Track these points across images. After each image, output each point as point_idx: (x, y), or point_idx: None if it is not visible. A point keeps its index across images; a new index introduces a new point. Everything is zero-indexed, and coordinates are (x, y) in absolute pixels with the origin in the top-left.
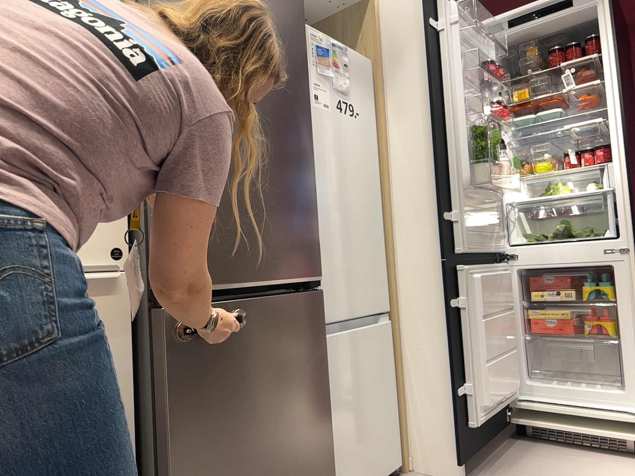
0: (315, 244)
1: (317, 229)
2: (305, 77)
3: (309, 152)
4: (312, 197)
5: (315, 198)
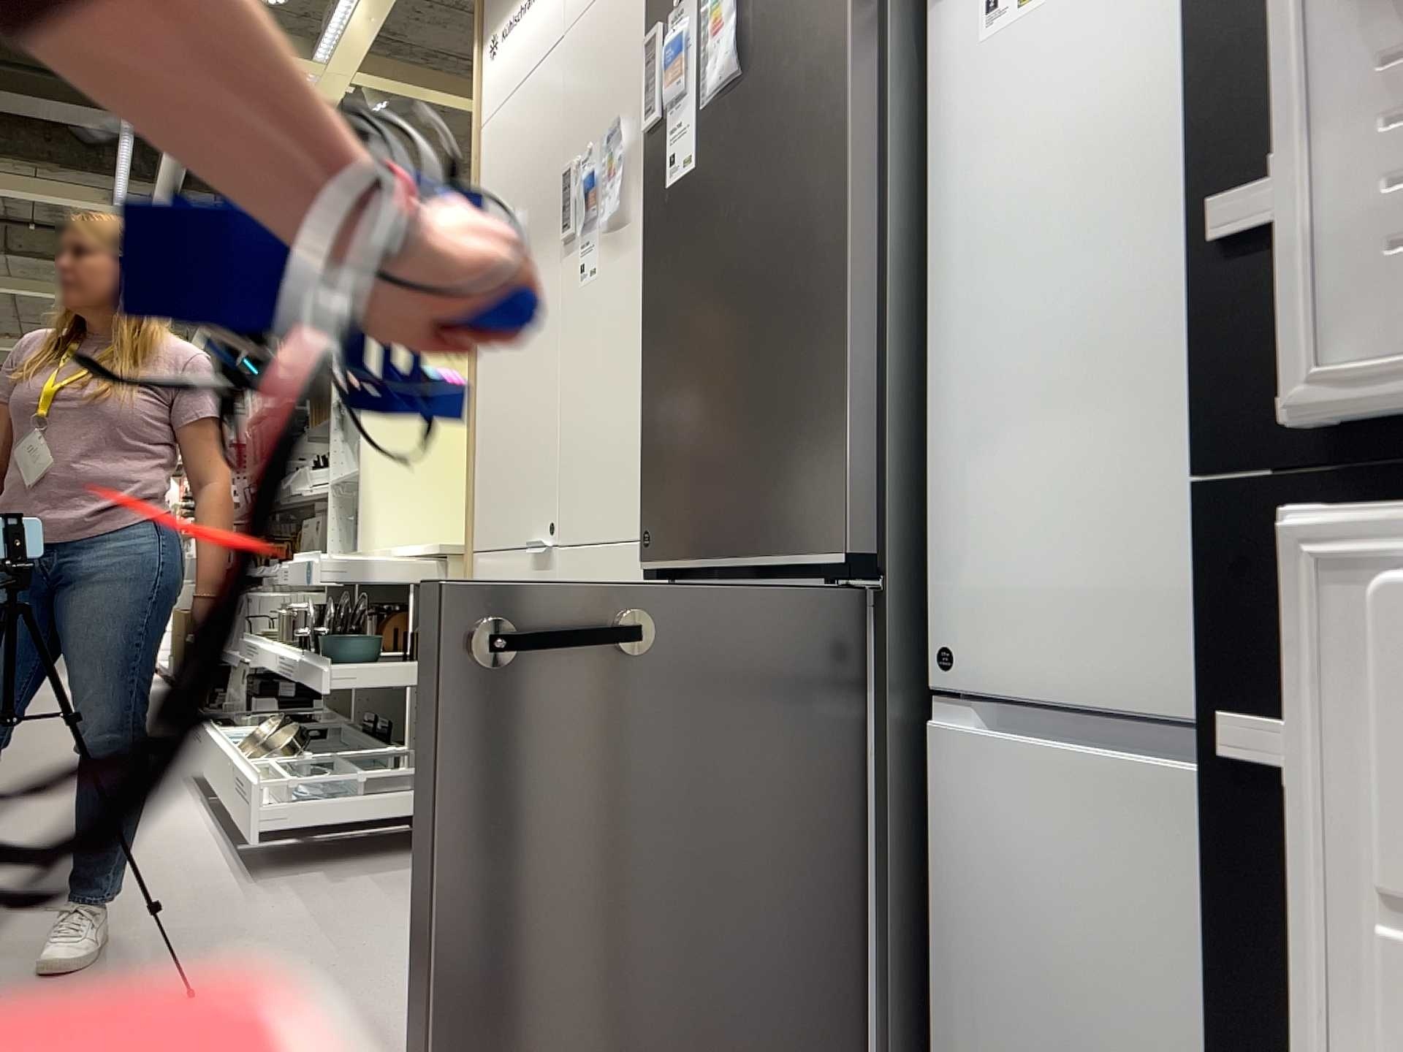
0: (838, 474)
1: (846, 434)
2: (841, 49)
3: (838, 240)
4: (838, 357)
5: (846, 355)
